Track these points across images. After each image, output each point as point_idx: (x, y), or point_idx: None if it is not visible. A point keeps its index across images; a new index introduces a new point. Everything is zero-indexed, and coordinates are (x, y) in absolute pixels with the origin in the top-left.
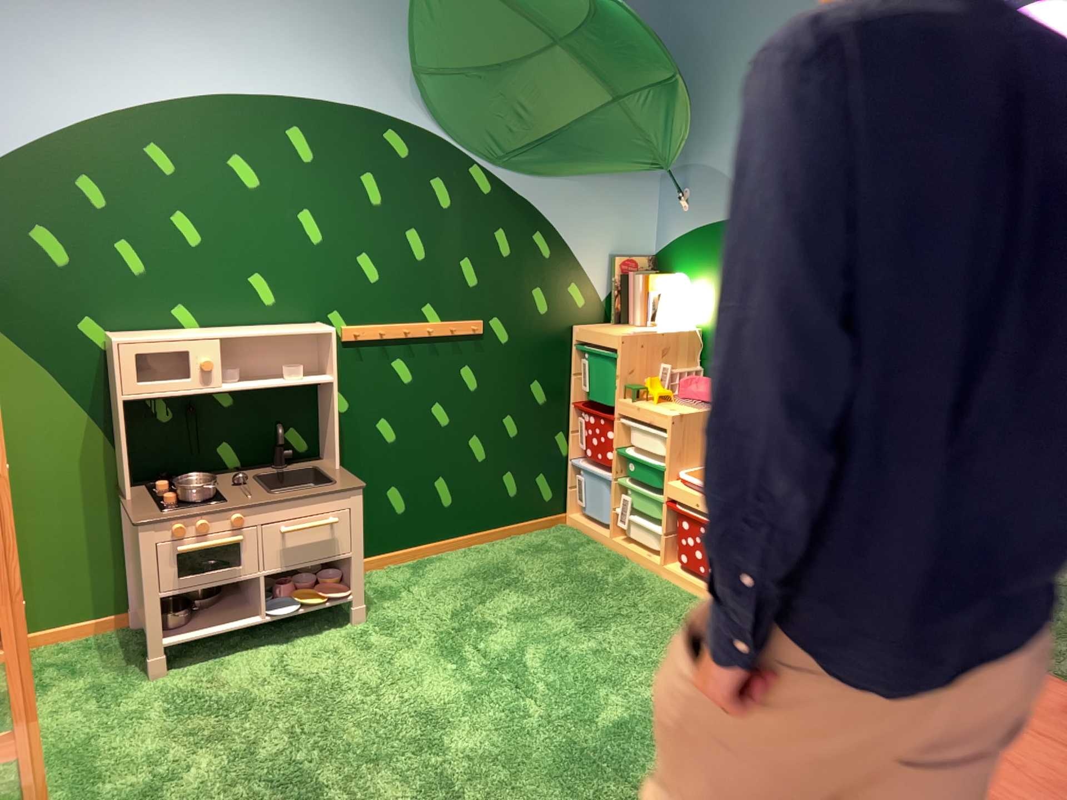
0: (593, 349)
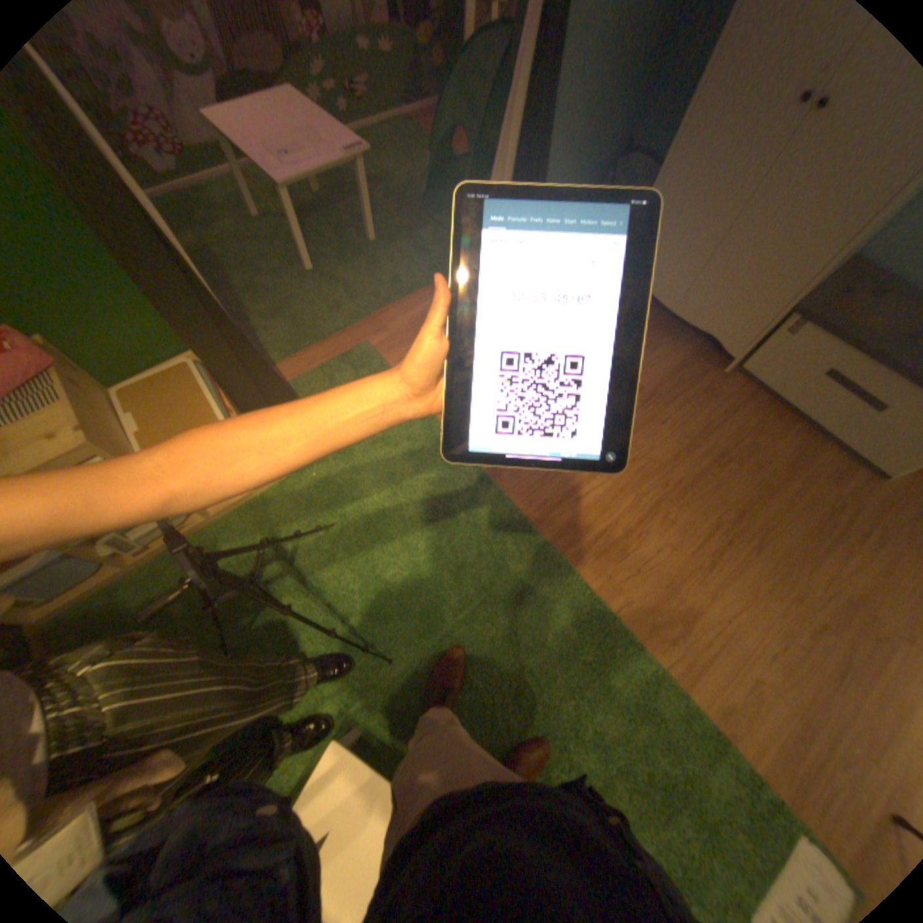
0: None
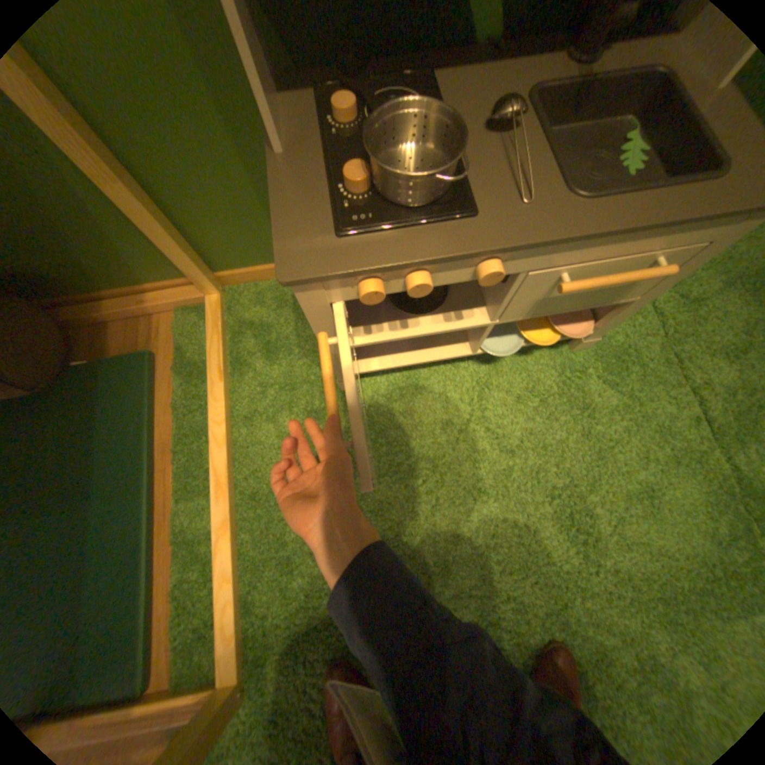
0: None
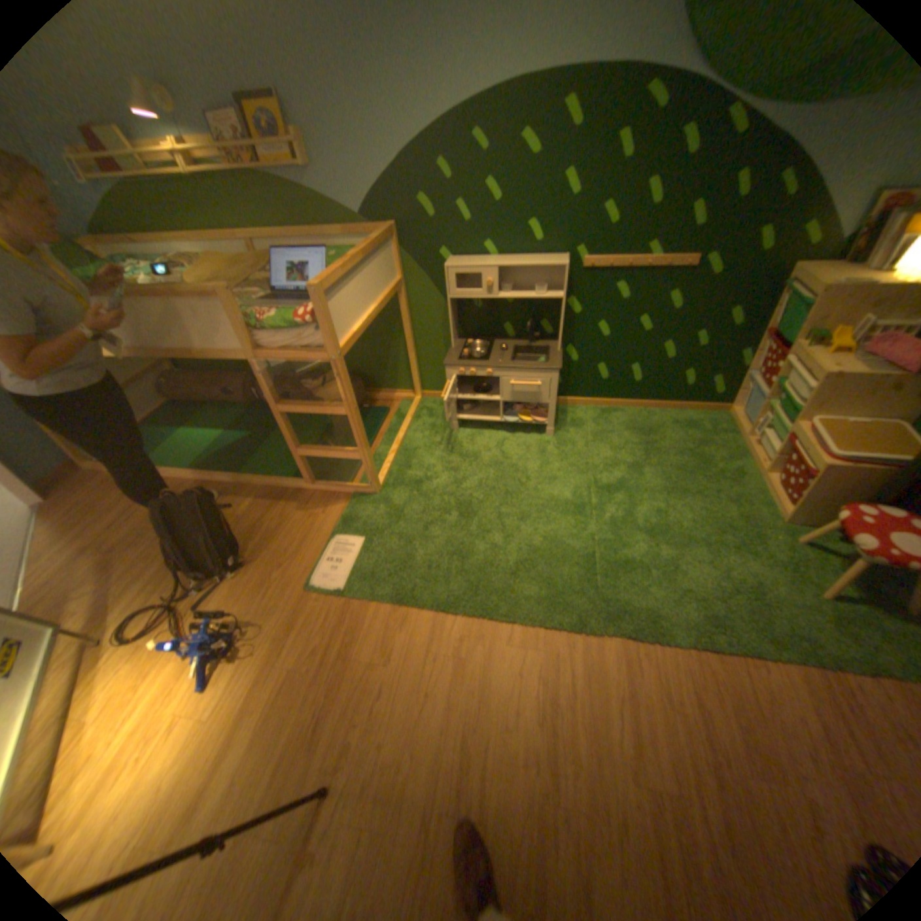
0: (802, 289)
